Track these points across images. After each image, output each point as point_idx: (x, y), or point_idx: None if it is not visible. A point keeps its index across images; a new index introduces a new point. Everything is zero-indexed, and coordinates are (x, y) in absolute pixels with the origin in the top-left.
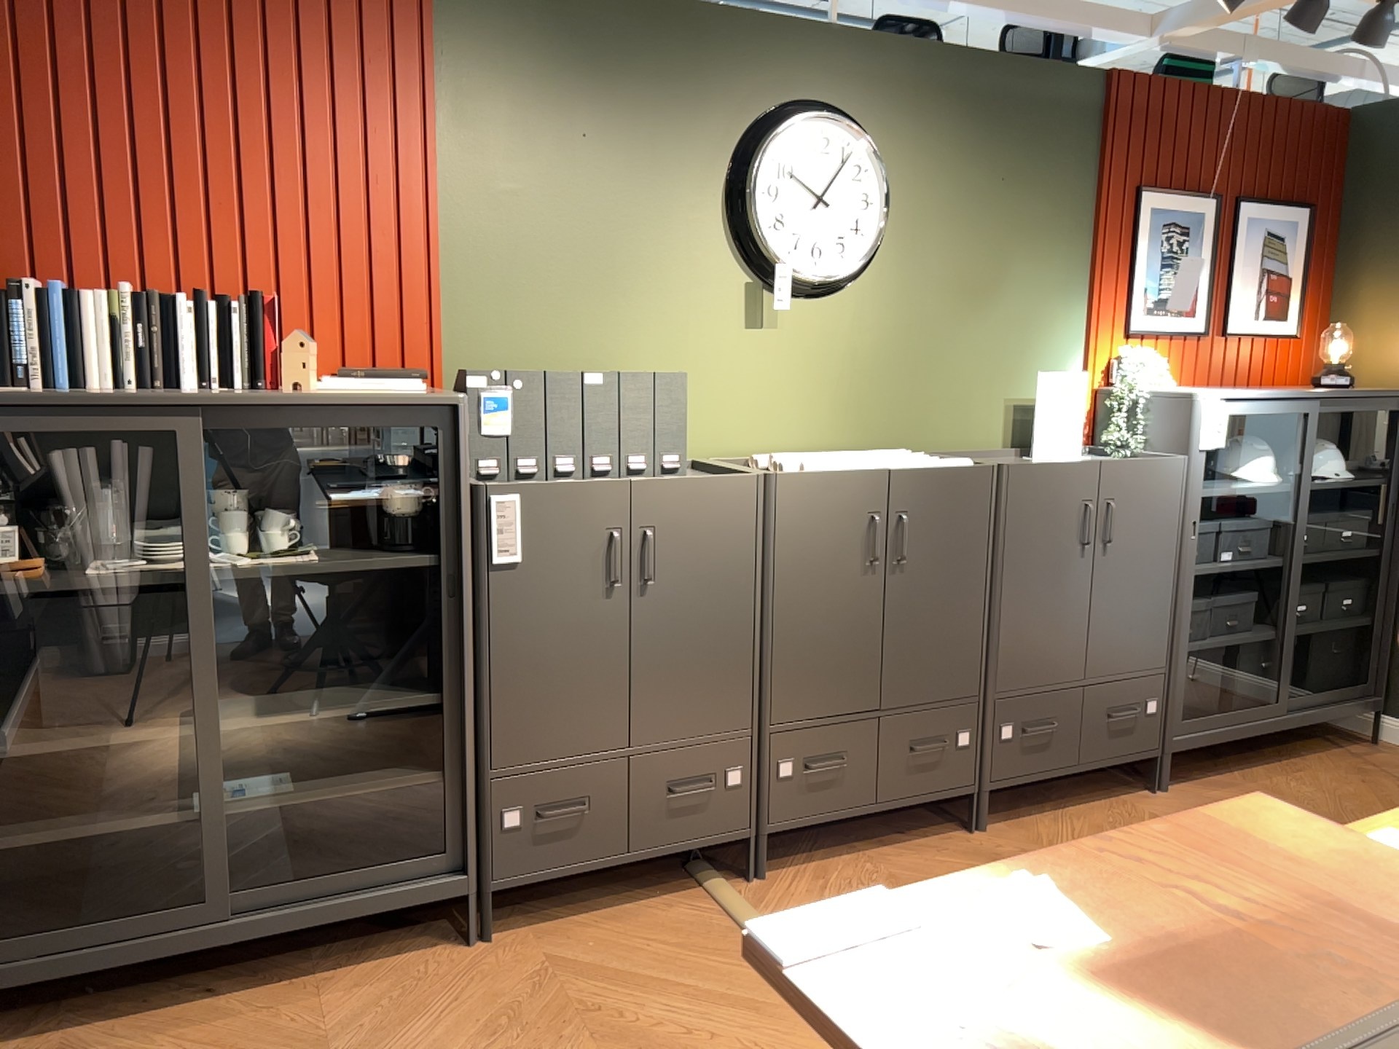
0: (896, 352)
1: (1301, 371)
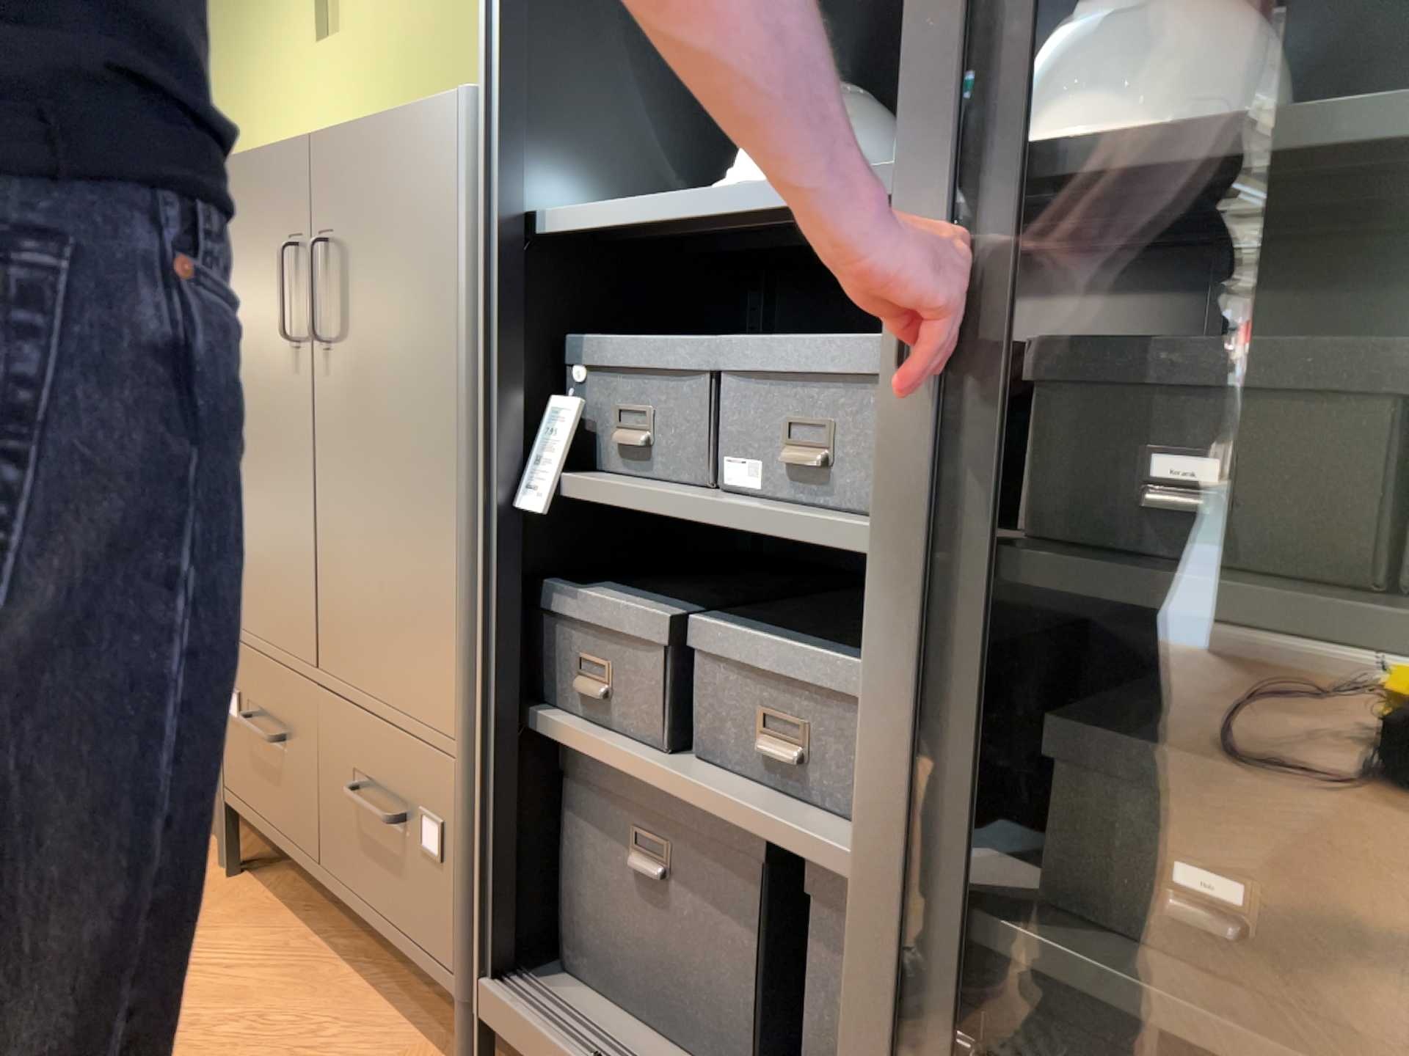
0: (446, 26)
1: None
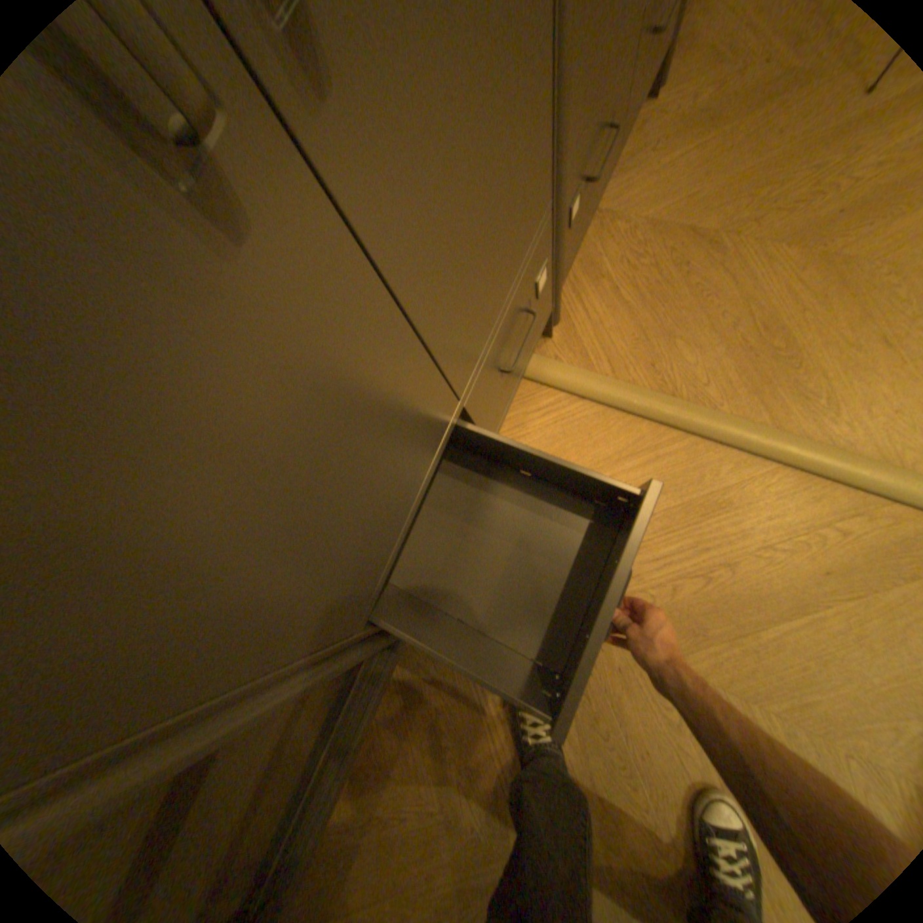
0: None
1: None
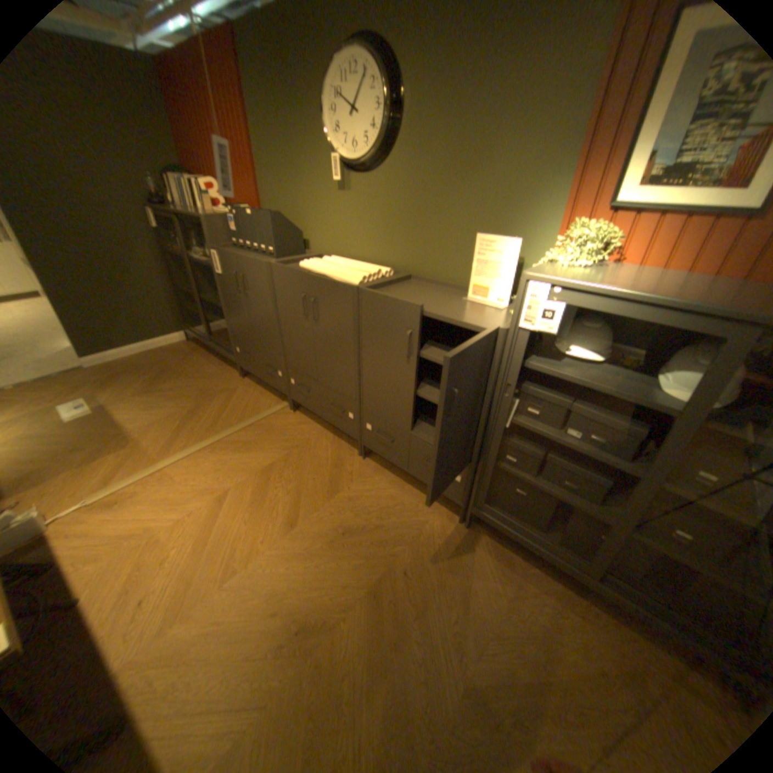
0: (407, 209)
1: None
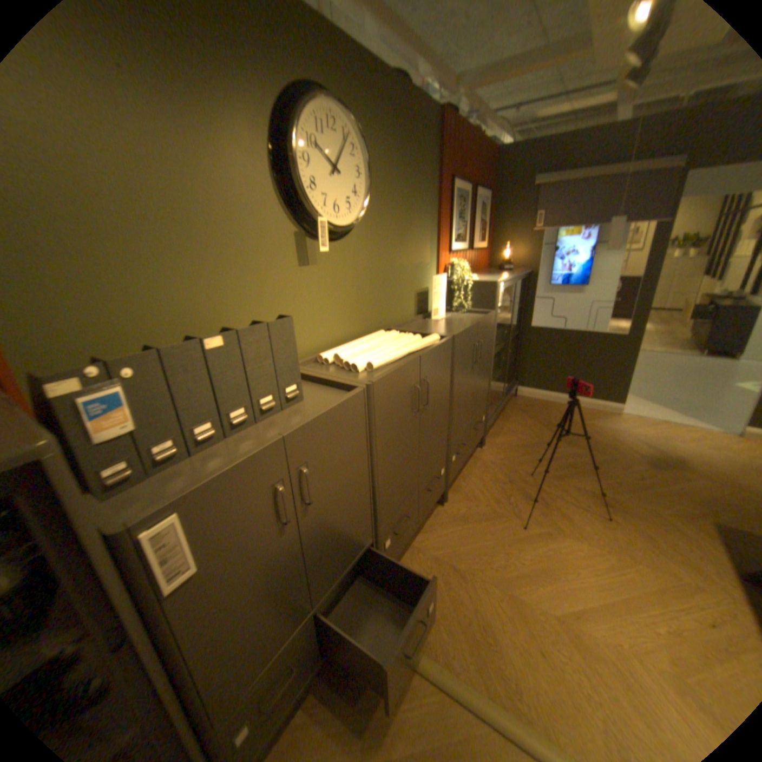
0: (373, 272)
1: (486, 262)
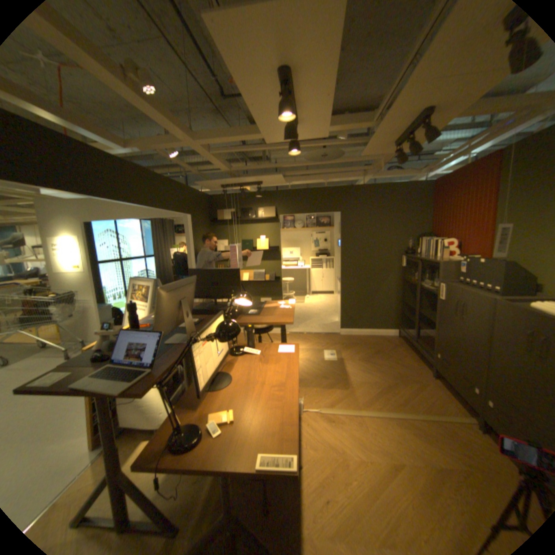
0: None
1: None
